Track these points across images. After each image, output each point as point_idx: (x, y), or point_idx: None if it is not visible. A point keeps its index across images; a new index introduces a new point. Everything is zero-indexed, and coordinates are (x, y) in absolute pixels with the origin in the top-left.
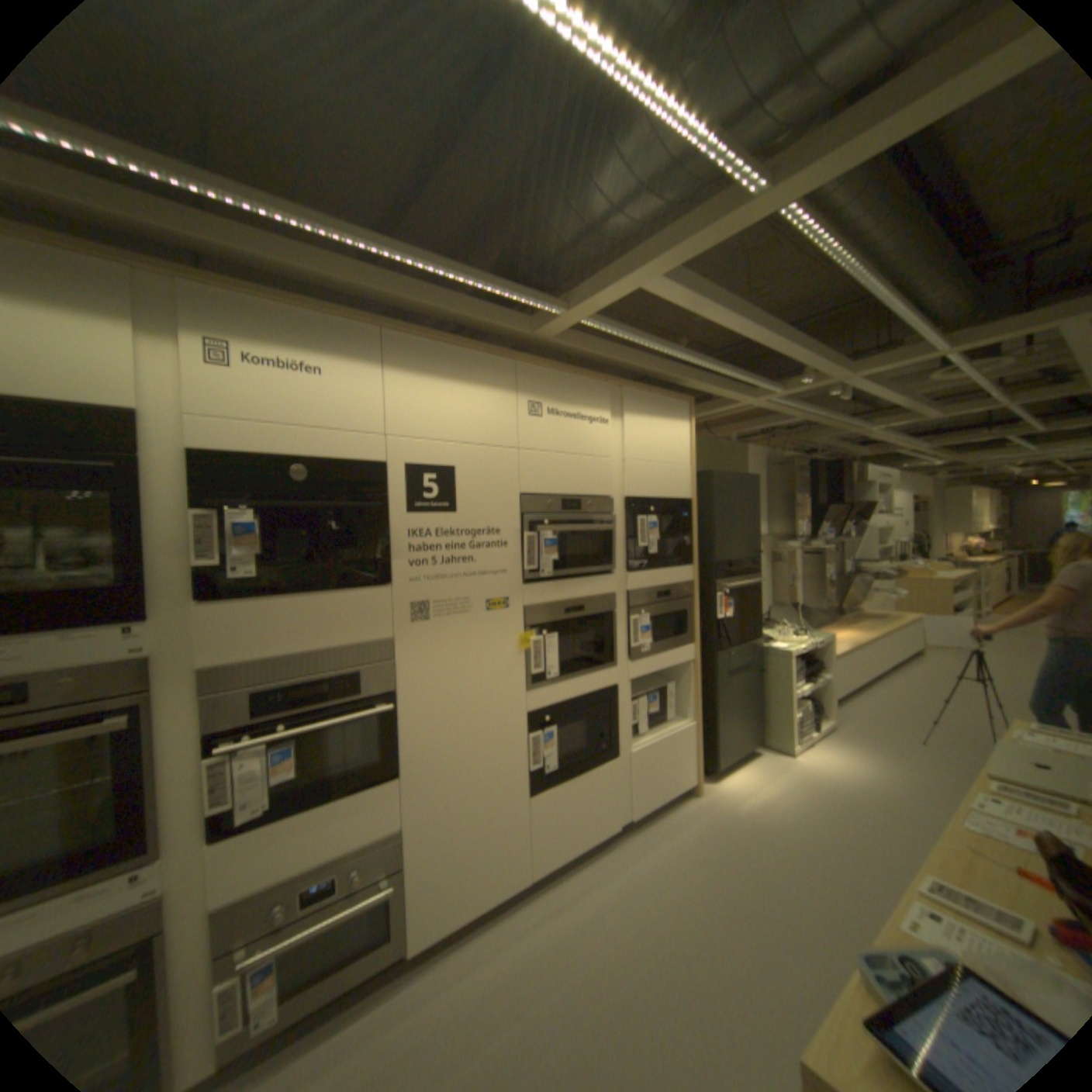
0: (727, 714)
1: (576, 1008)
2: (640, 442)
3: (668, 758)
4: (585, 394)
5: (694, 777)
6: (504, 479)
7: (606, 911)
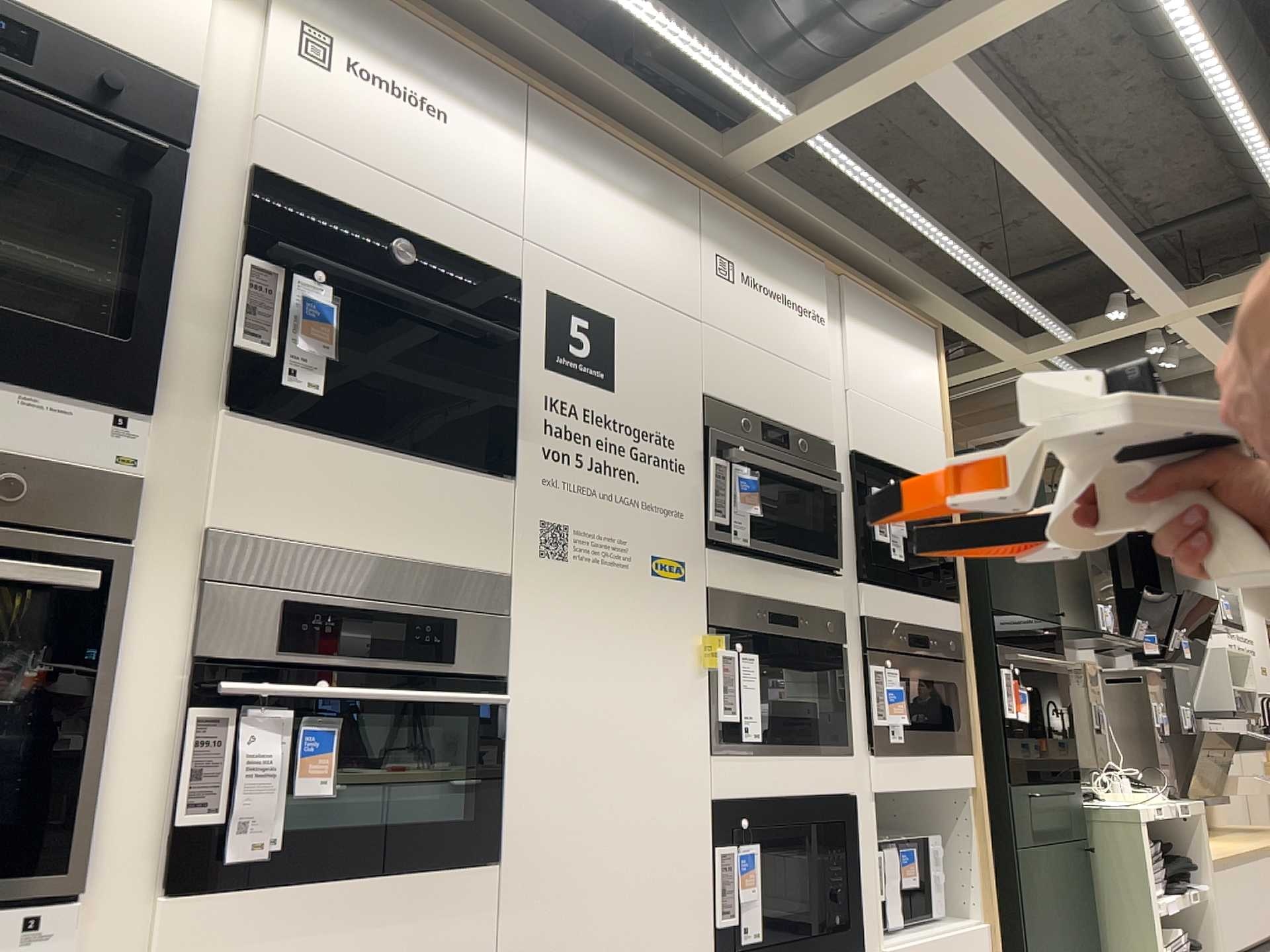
0: (1039, 920)
1: None
2: (871, 366)
3: None
4: (793, 268)
5: None
6: (684, 359)
7: None
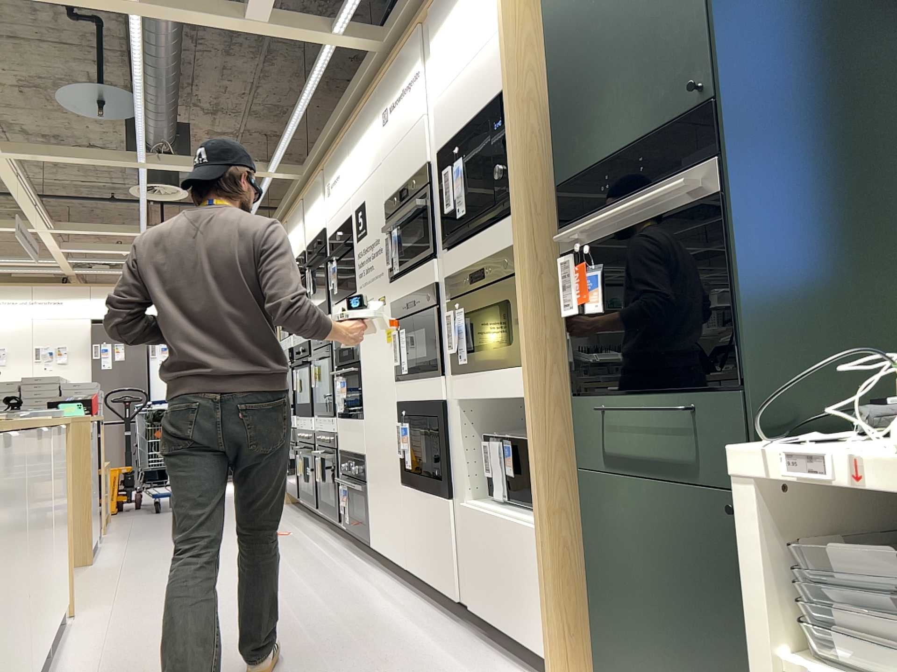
0: (617, 565)
1: (299, 601)
2: (445, 61)
3: (503, 556)
4: (406, 62)
5: (548, 640)
6: (378, 193)
7: (373, 614)
